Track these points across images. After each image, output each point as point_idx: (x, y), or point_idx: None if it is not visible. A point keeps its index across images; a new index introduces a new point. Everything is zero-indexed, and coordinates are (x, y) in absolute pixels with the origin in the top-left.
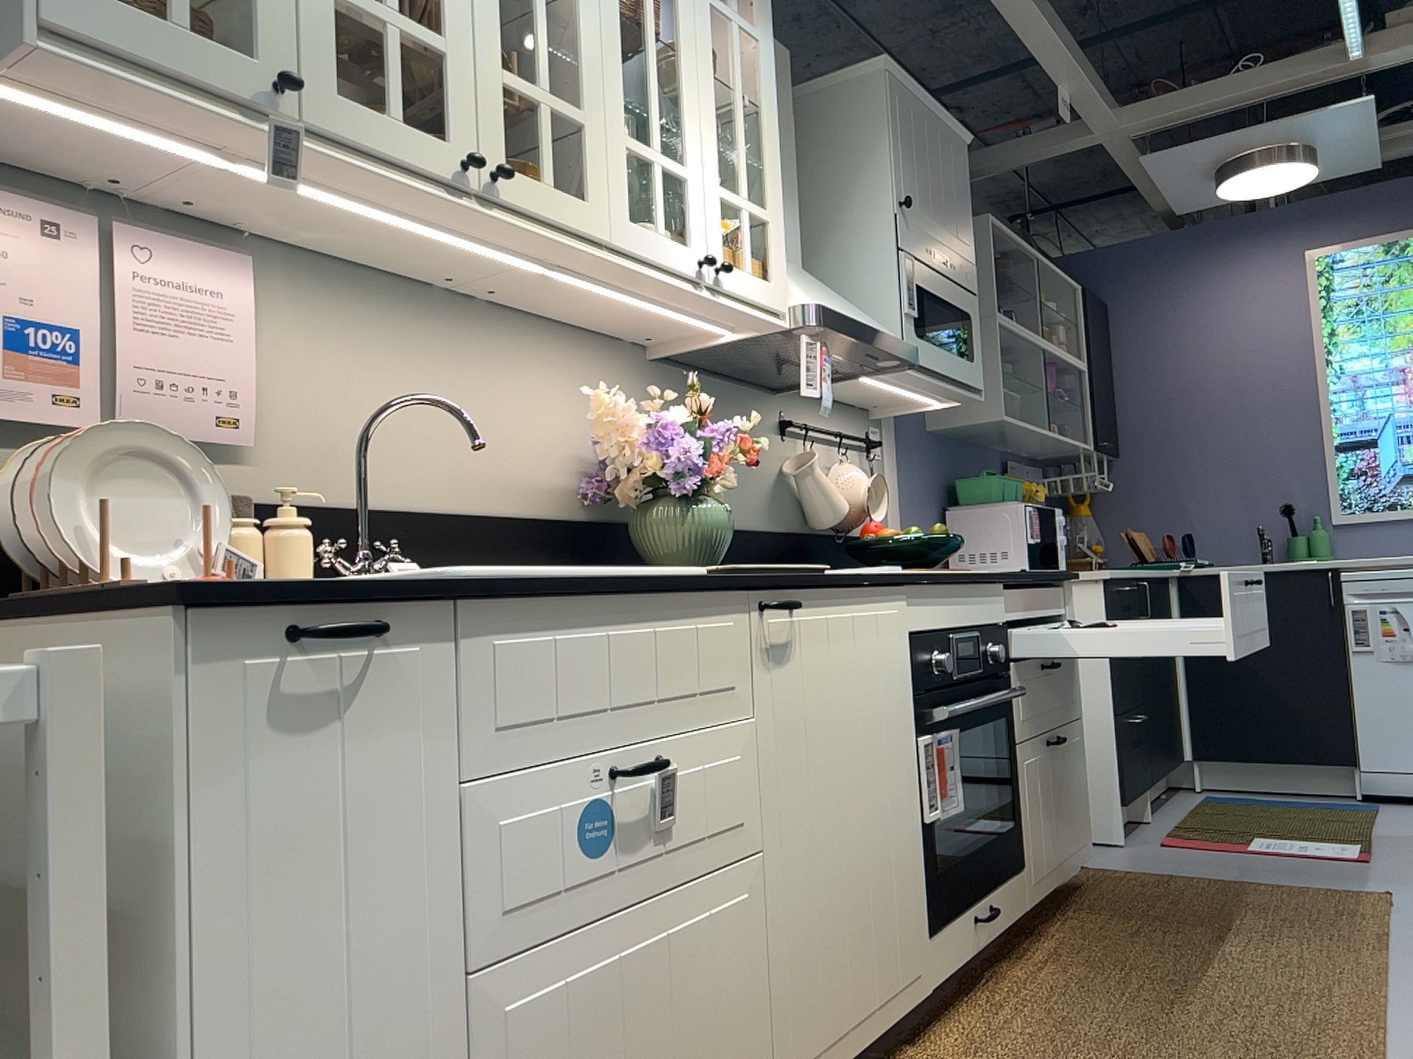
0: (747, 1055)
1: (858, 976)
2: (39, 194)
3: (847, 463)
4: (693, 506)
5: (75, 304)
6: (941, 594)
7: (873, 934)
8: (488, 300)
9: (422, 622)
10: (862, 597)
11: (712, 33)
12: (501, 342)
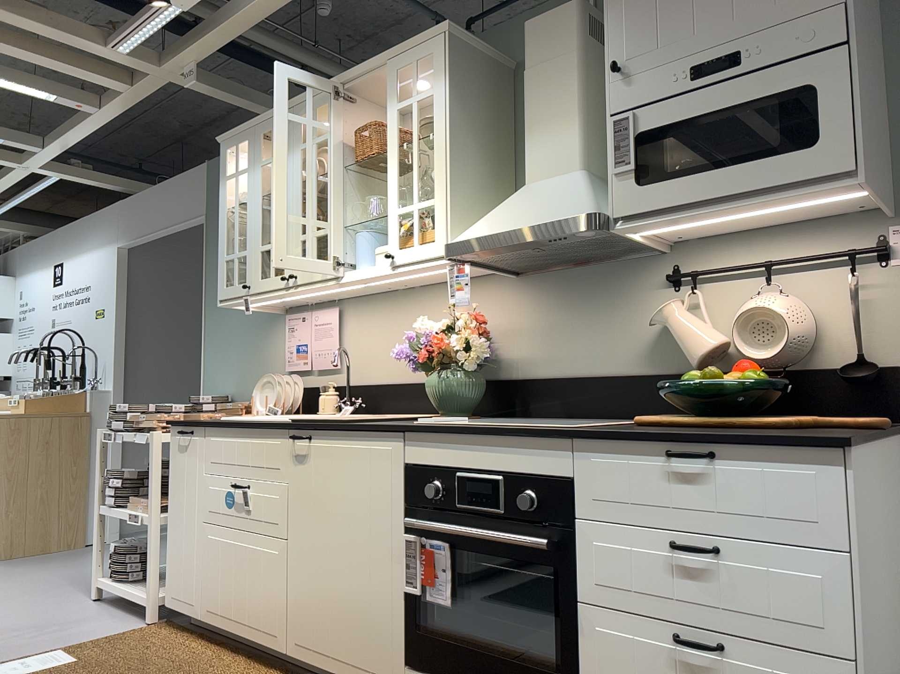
0: (274, 614)
1: (336, 635)
2: (304, 309)
3: (769, 293)
4: (432, 377)
5: (305, 337)
6: (446, 441)
7: (350, 624)
8: (417, 284)
9: (200, 431)
10: (357, 438)
11: (396, 126)
12: (424, 301)
